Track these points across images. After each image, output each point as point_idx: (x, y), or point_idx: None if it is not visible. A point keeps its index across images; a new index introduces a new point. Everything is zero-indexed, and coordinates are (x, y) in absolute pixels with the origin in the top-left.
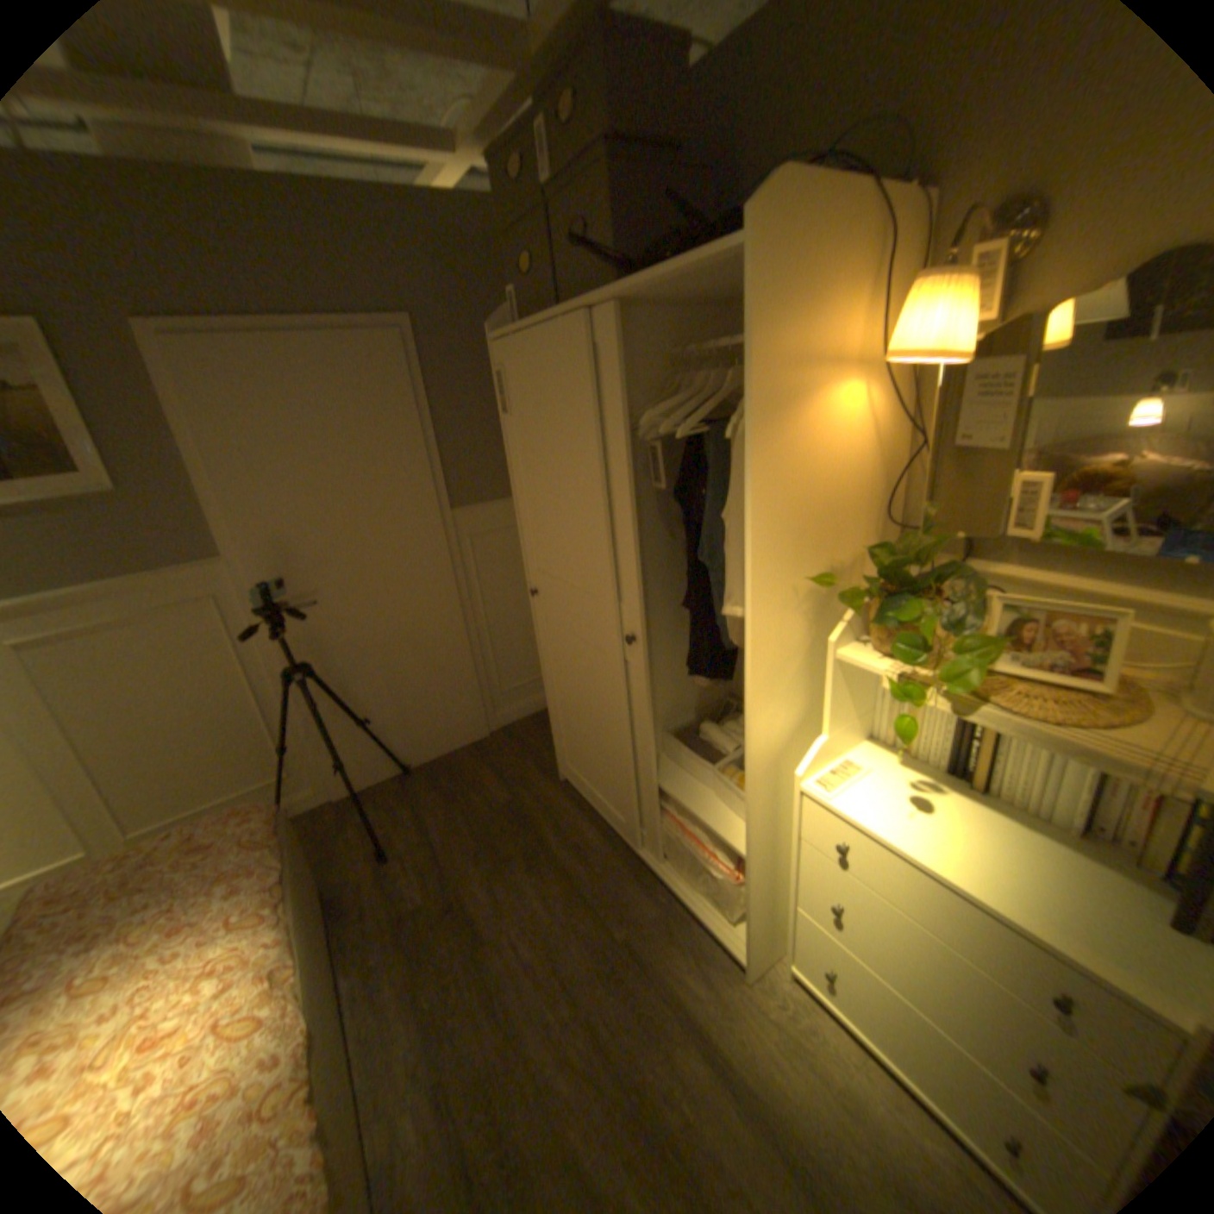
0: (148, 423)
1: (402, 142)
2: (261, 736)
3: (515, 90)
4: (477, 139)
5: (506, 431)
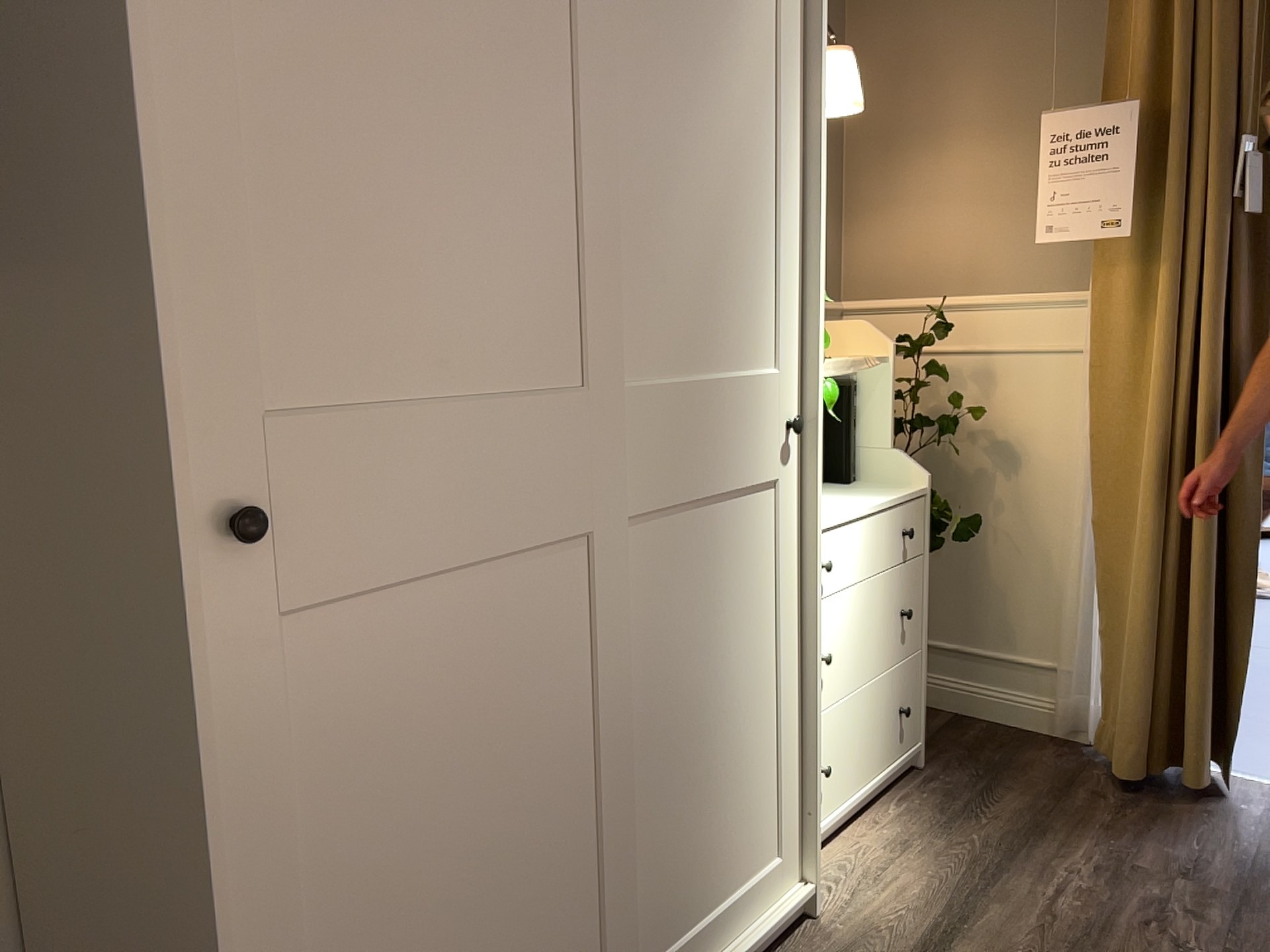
0: None
1: None
2: None
3: None
4: None
5: None
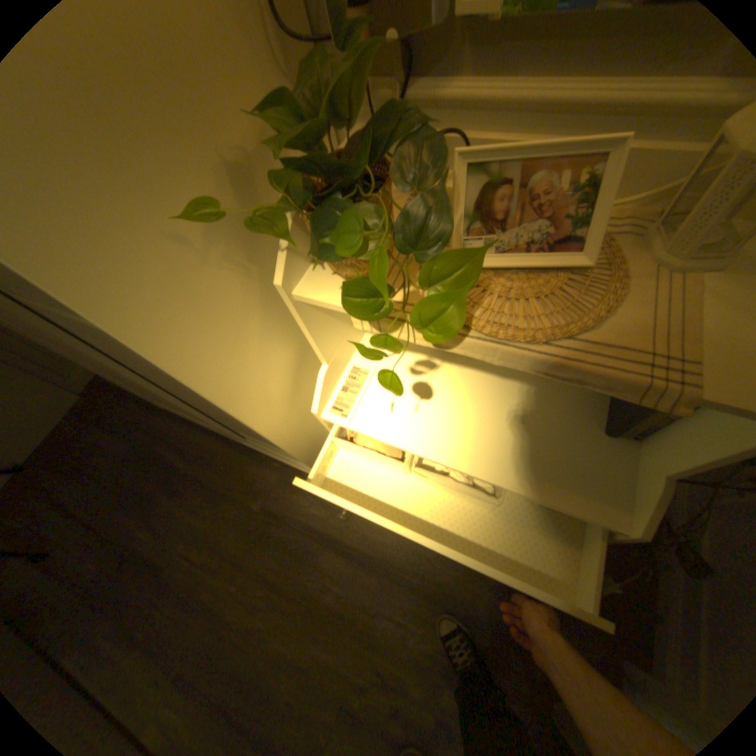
0: None
1: None
2: None
3: None
4: None
5: None
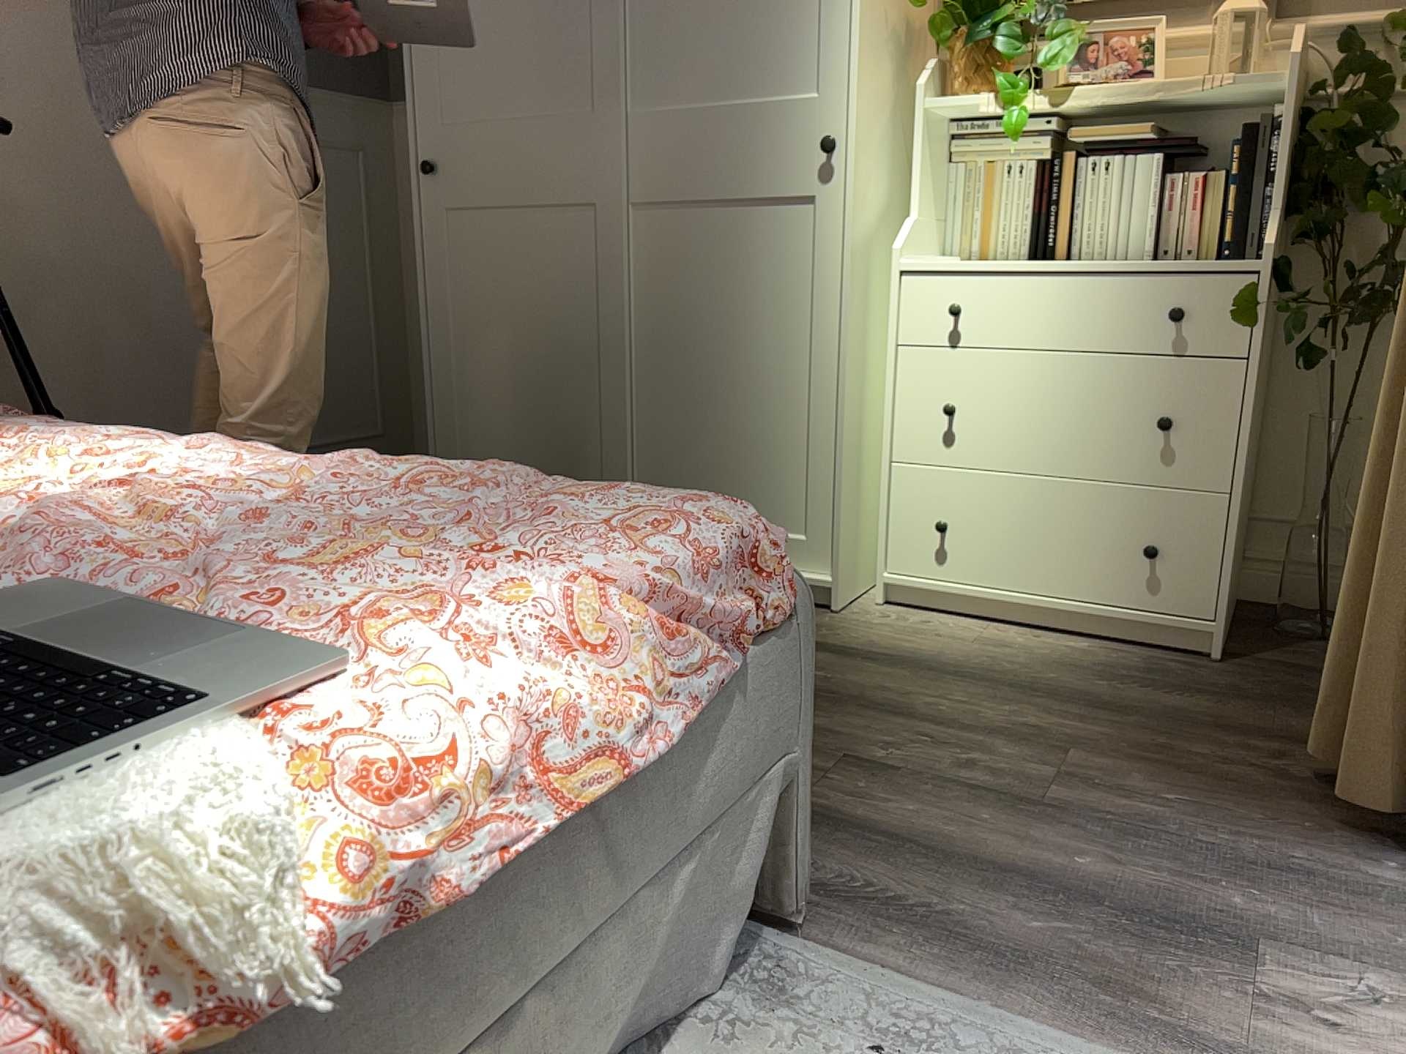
0: None
1: None
2: None
3: None
4: None
5: None
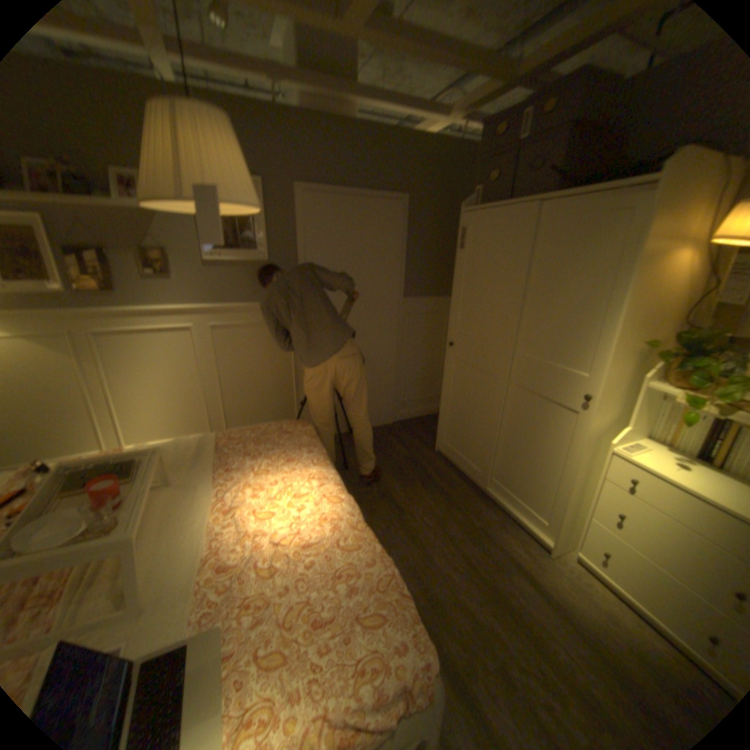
0: (288, 230)
1: (427, 108)
2: (292, 394)
3: (501, 89)
4: (466, 109)
5: (459, 257)
